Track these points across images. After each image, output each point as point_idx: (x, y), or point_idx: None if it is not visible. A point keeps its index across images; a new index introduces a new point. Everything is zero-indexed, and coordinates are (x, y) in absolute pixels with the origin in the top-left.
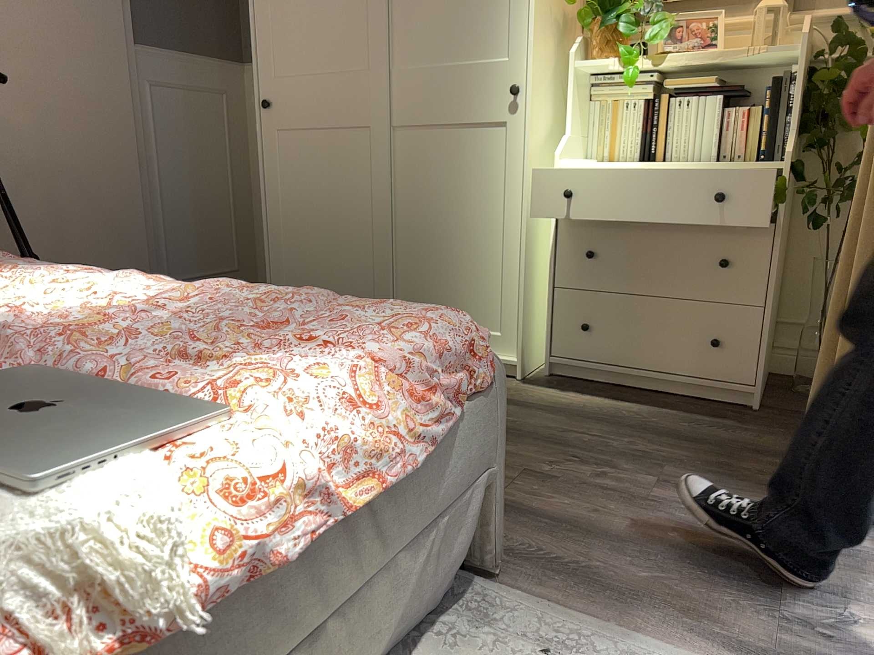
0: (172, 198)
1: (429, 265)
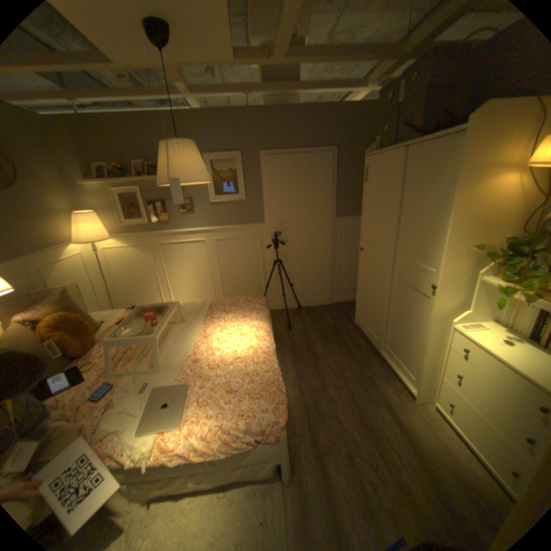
0: (342, 264)
1: (397, 334)
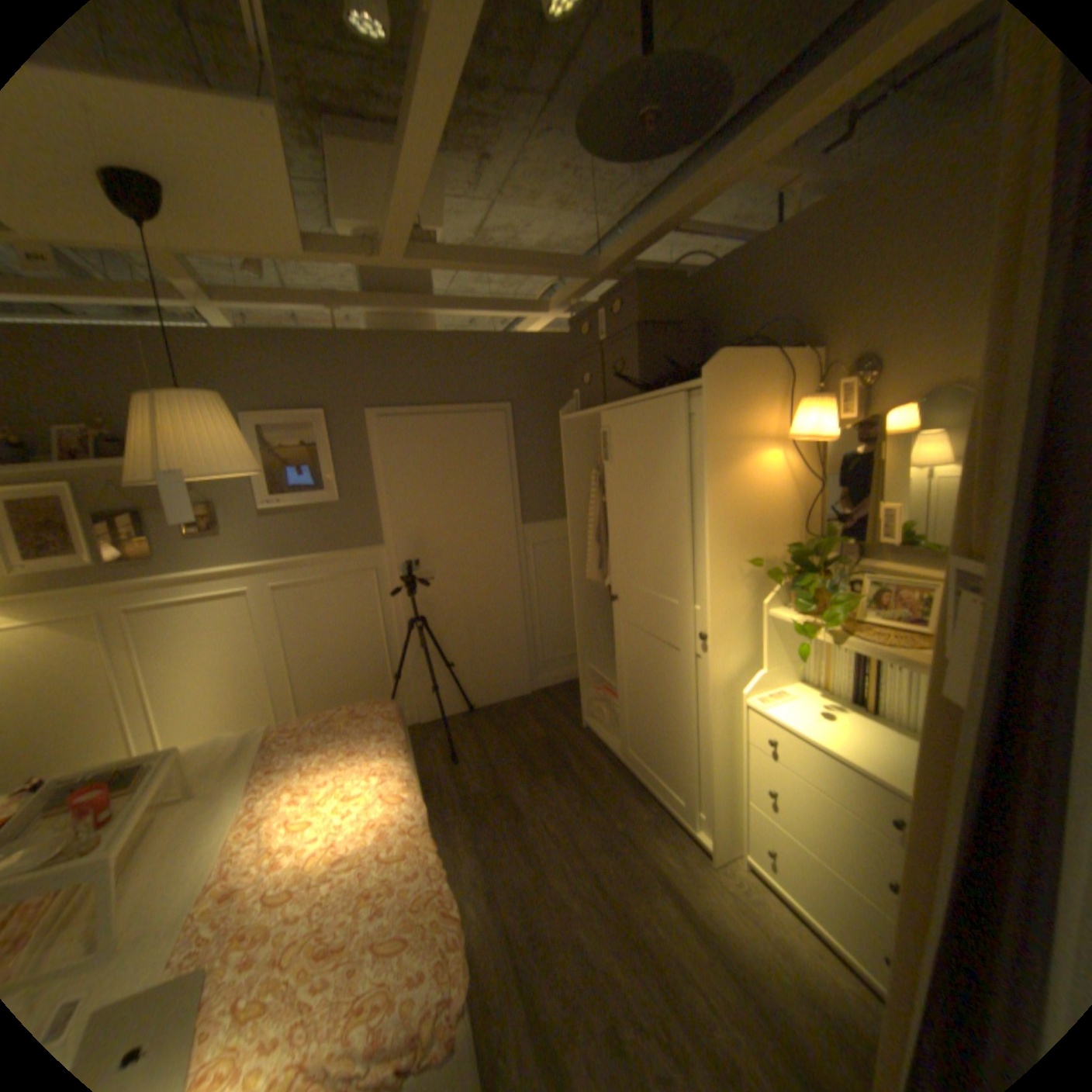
0: (545, 612)
1: (660, 734)
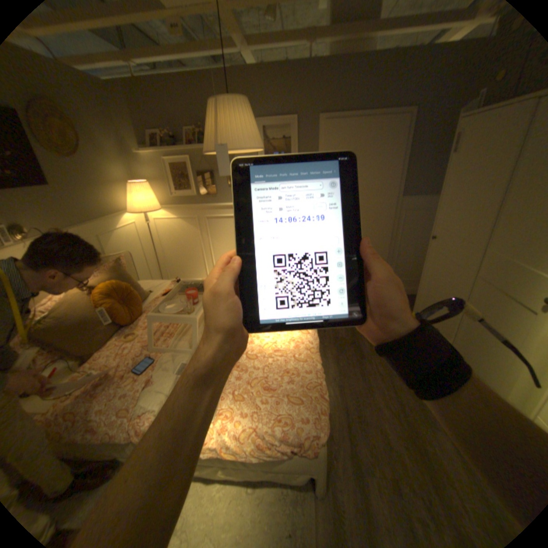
0: (402, 252)
1: (472, 347)
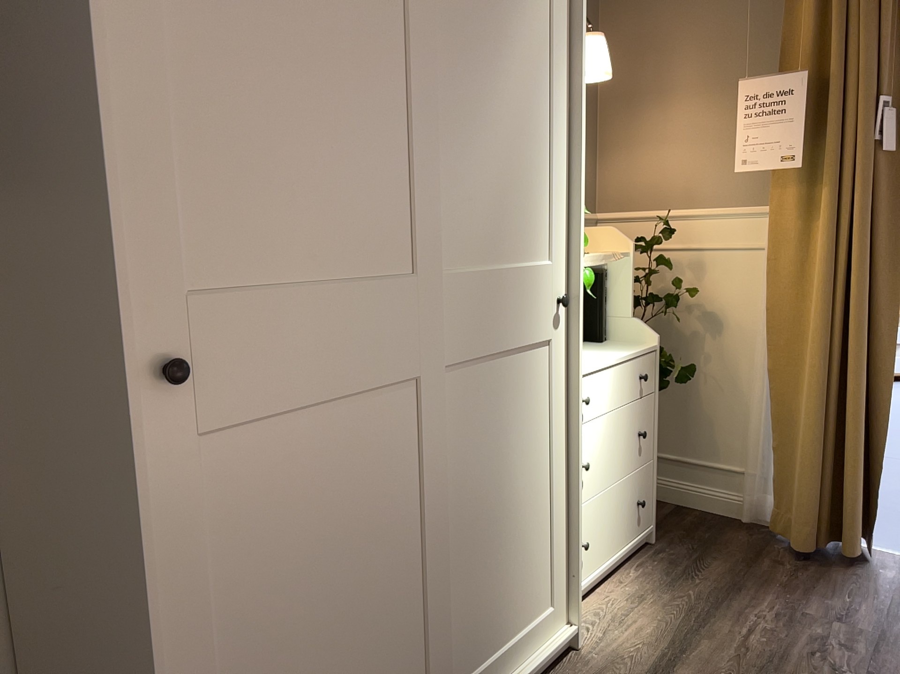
0: None
1: (484, 570)
